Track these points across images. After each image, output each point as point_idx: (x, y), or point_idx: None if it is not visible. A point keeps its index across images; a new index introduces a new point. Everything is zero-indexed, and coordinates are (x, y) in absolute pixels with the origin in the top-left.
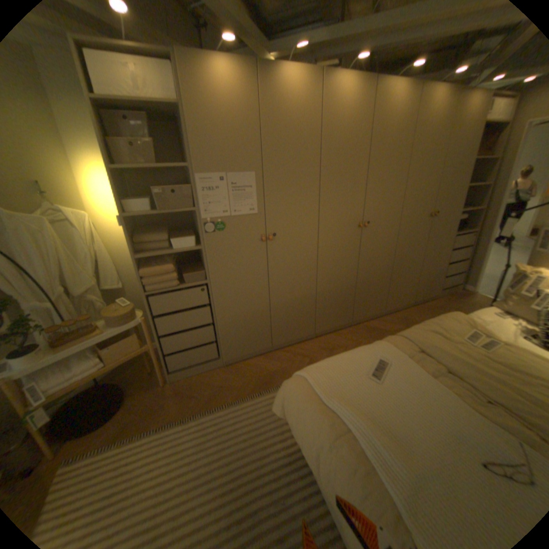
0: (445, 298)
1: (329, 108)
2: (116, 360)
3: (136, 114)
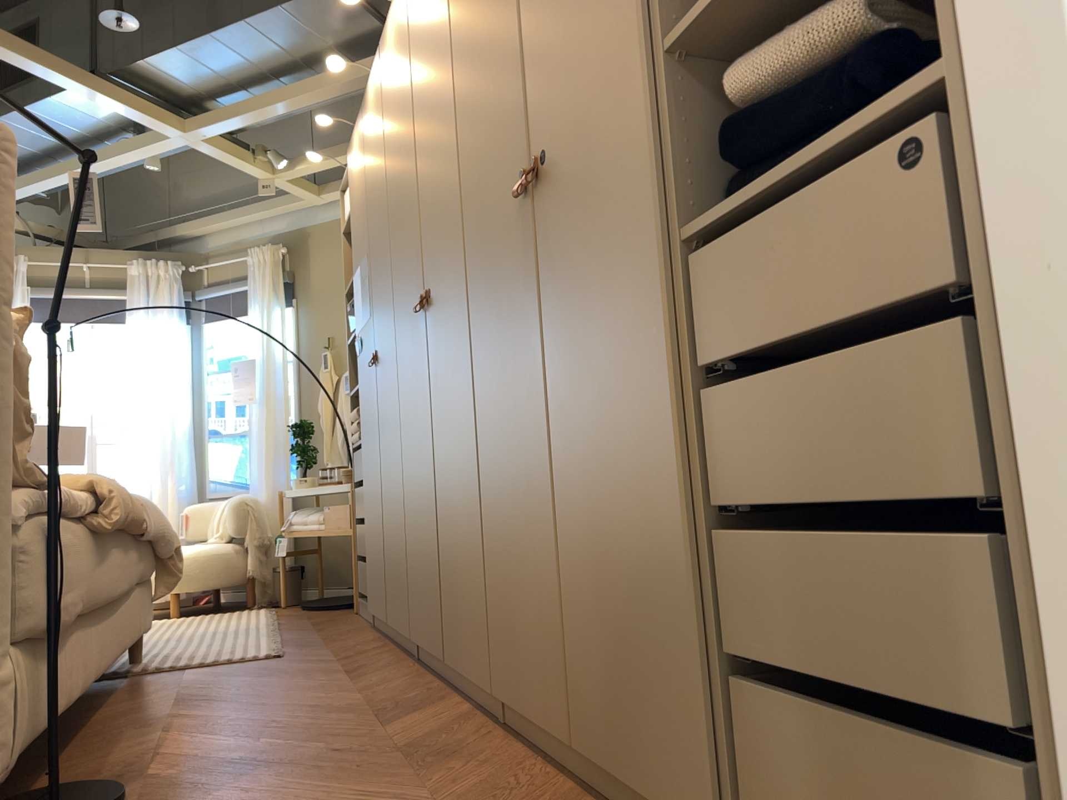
0: None
1: (390, 101)
2: (337, 527)
3: None
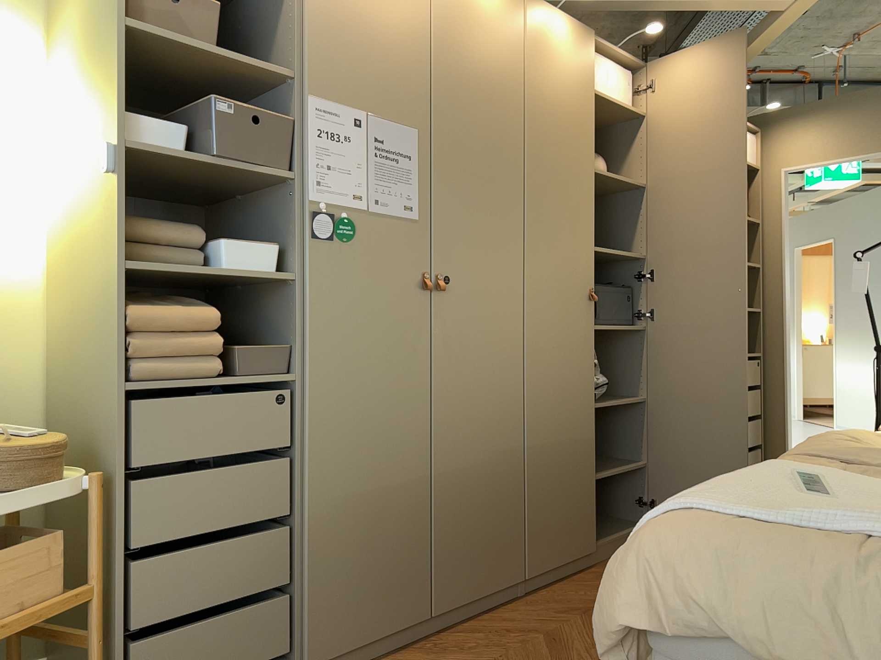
0: None
1: (536, 56)
2: None
3: None
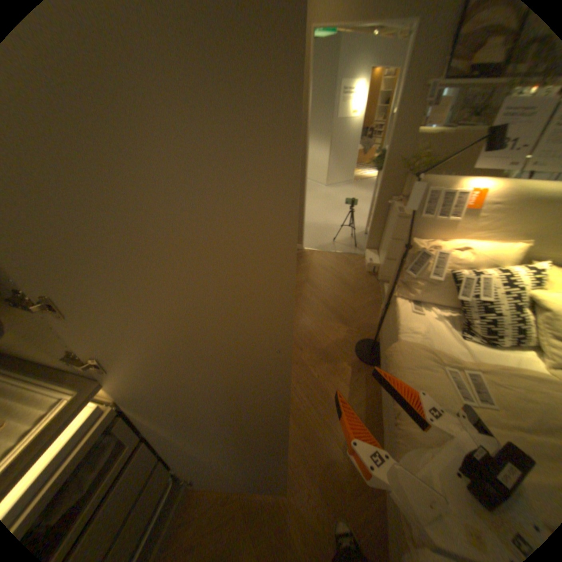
0: None
1: None
2: None
3: None
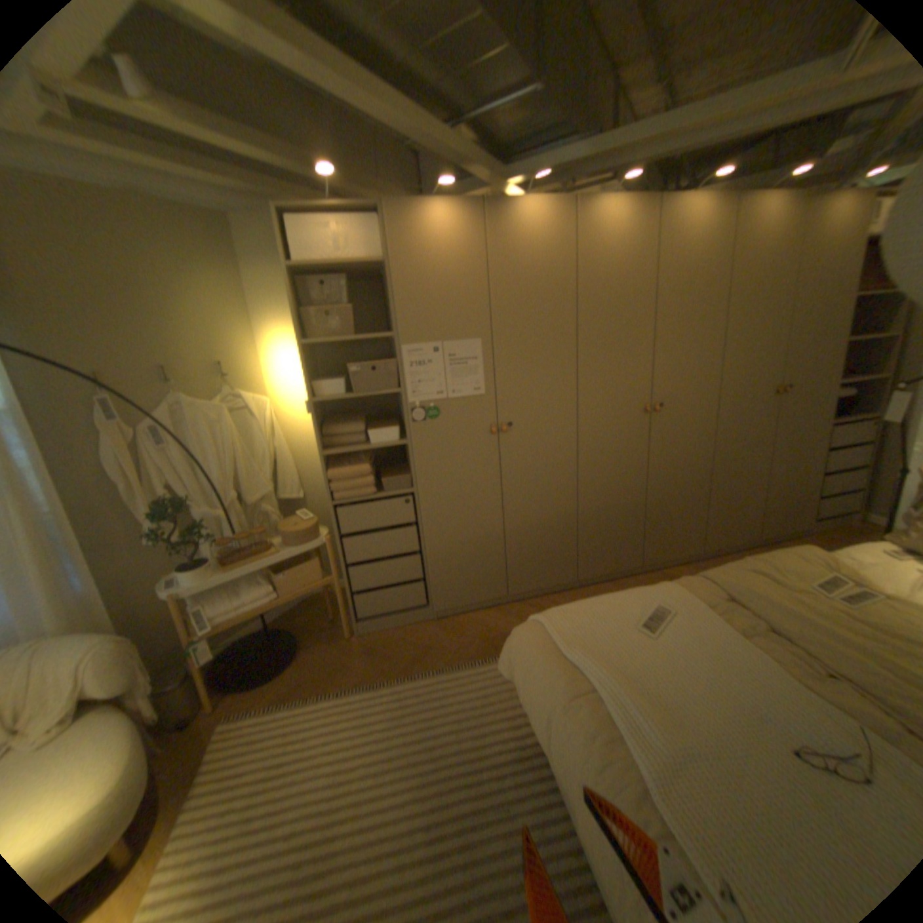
0: (824, 536)
1: (587, 247)
2: (293, 594)
3: (334, 278)
